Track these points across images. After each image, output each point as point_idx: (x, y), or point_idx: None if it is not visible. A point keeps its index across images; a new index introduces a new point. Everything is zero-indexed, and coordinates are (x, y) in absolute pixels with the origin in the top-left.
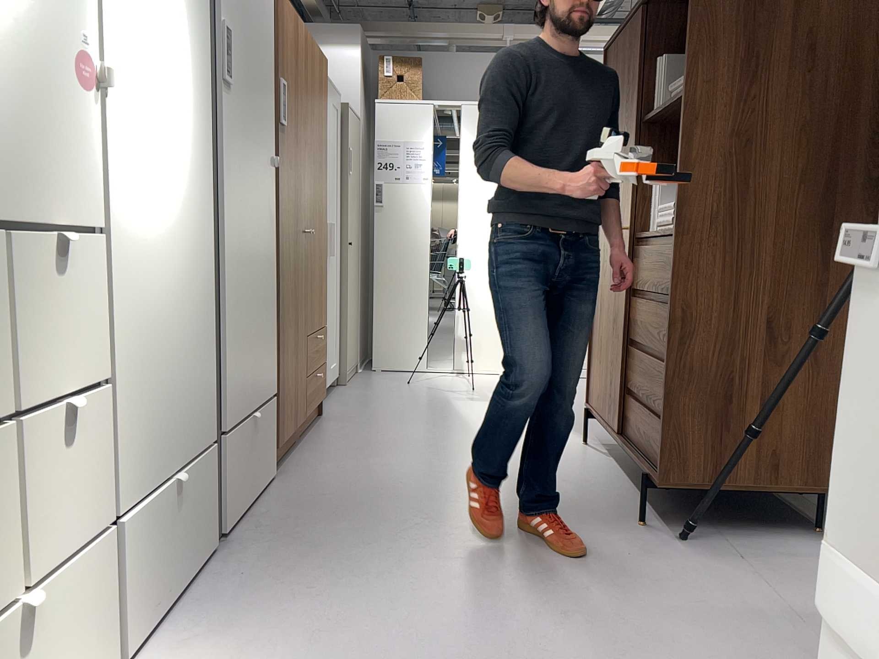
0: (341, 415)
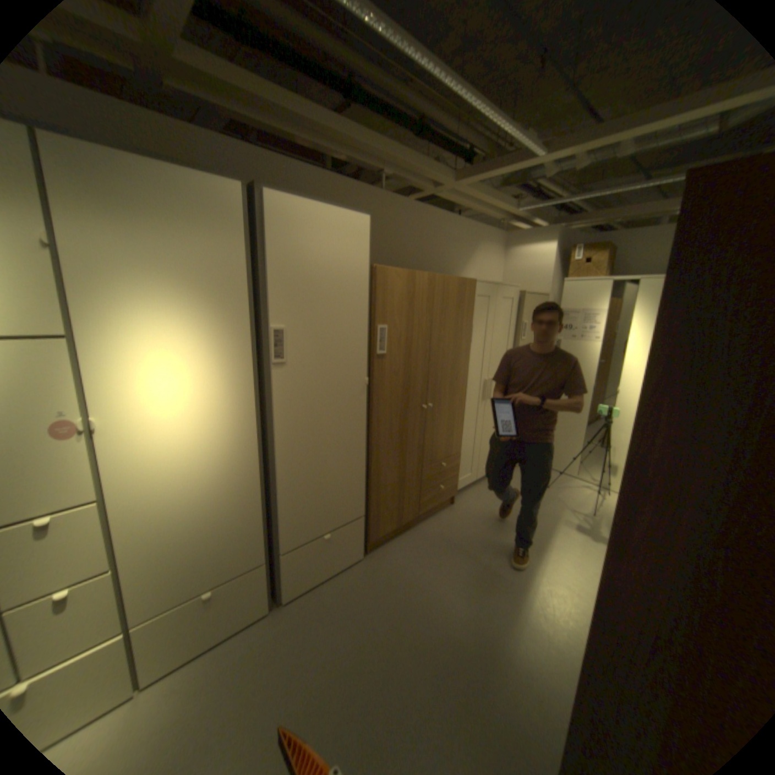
0: (466, 509)
